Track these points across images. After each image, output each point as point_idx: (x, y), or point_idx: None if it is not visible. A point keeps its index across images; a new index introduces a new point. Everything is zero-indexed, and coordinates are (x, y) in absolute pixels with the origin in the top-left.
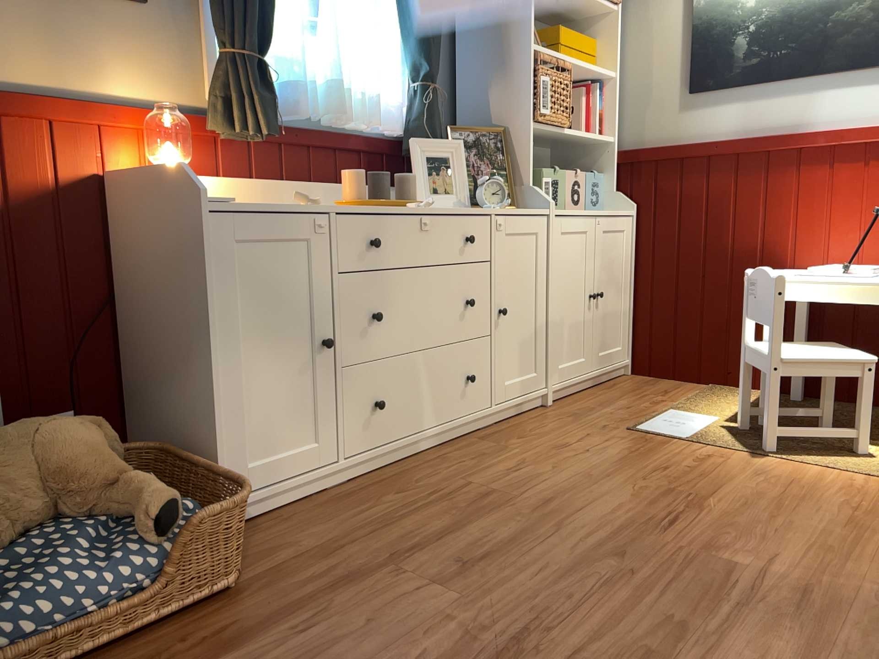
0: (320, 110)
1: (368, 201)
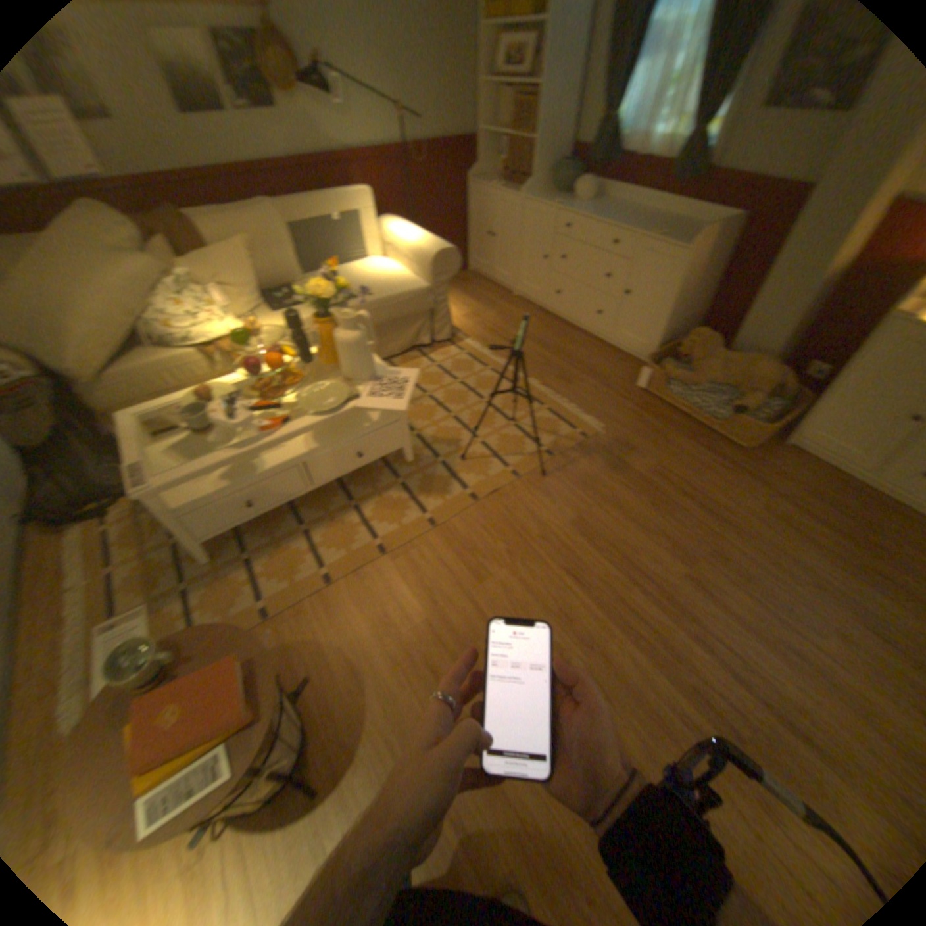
0: None
1: None
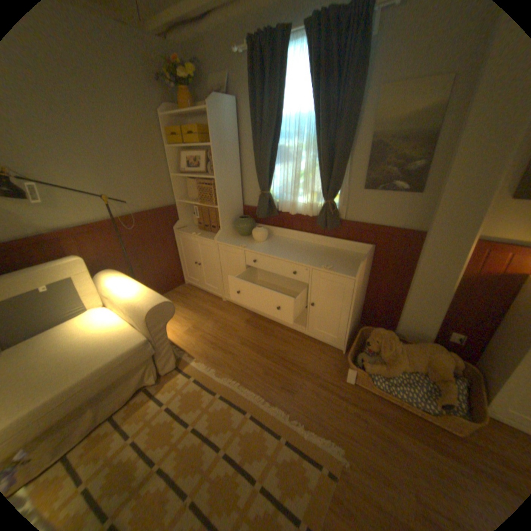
0: None
1: None
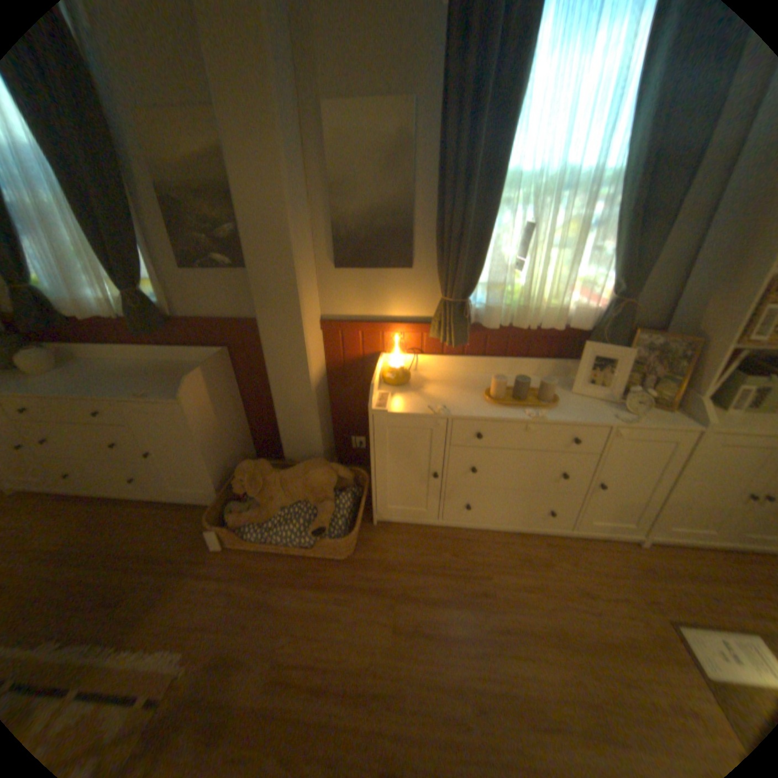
0: (514, 318)
1: (498, 402)
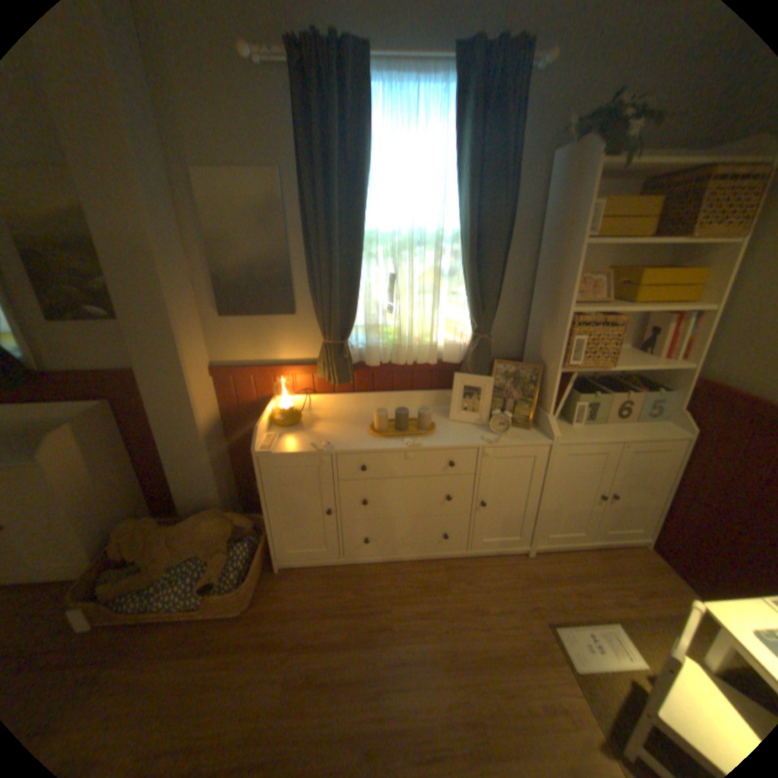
0: (393, 355)
1: (379, 434)
